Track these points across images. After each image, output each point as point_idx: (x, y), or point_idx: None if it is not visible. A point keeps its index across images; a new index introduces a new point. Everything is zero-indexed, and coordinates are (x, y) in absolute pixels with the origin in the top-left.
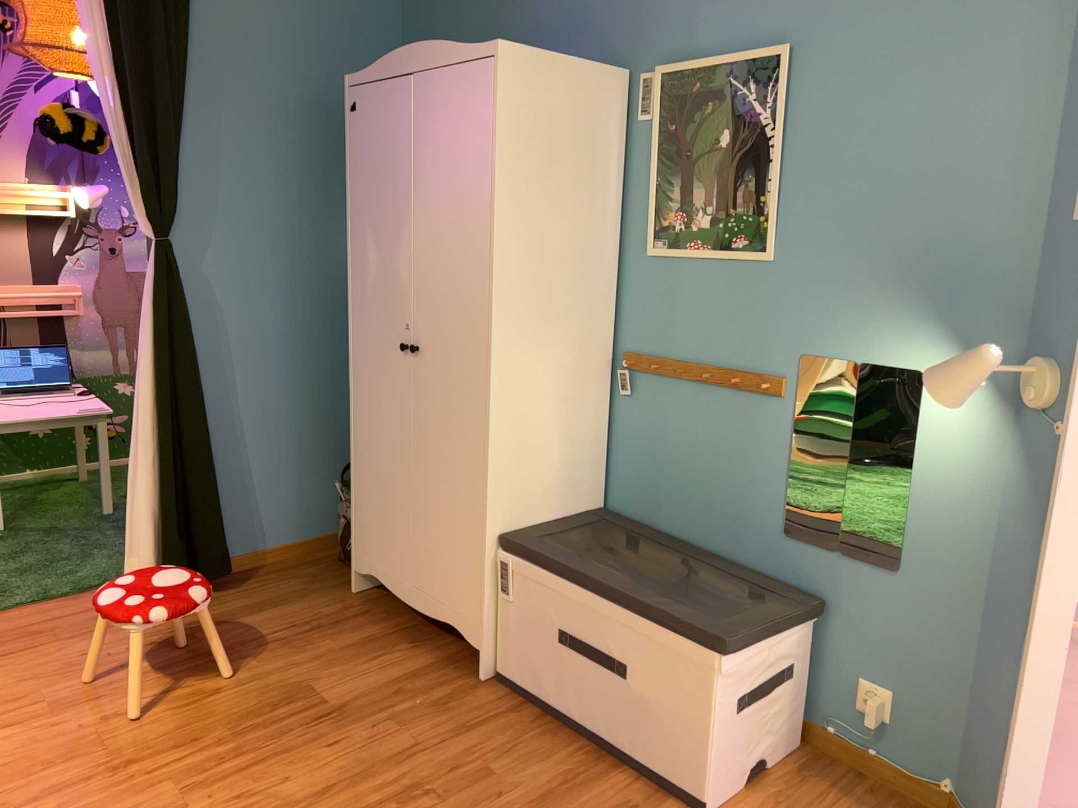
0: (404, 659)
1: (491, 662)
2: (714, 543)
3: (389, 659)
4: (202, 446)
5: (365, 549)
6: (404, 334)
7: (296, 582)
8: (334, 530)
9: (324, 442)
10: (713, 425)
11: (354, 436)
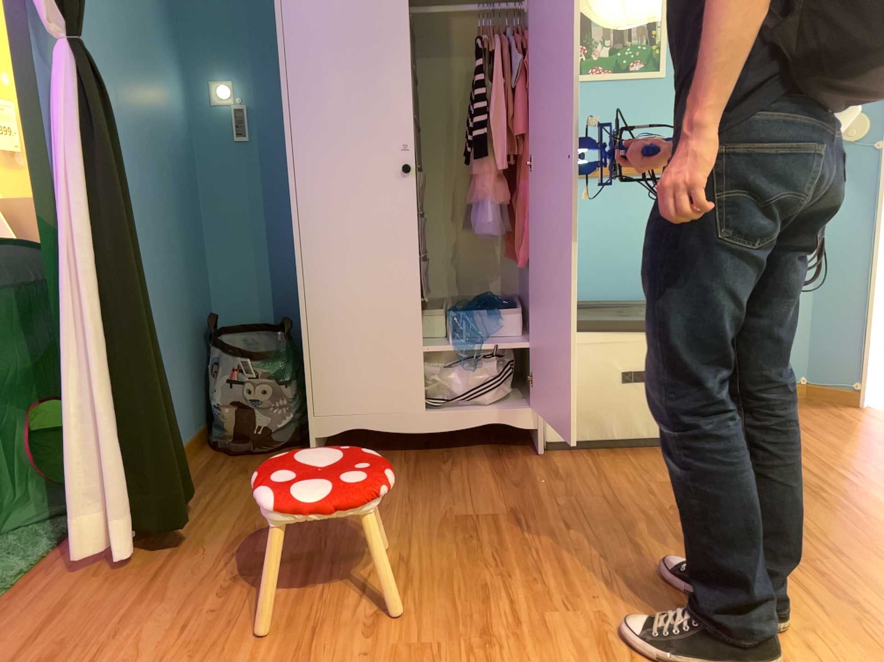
0: (466, 472)
1: (542, 435)
2: (630, 295)
3: (455, 477)
4: (151, 334)
5: (338, 404)
6: (400, 158)
7: (240, 480)
8: (196, 431)
9: (178, 330)
10: (622, 207)
11: (308, 288)
